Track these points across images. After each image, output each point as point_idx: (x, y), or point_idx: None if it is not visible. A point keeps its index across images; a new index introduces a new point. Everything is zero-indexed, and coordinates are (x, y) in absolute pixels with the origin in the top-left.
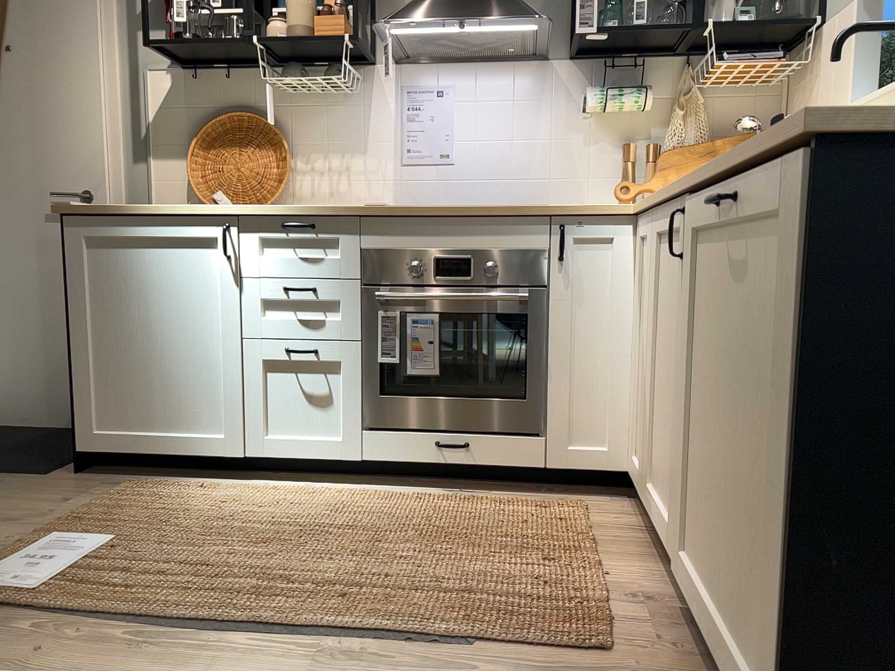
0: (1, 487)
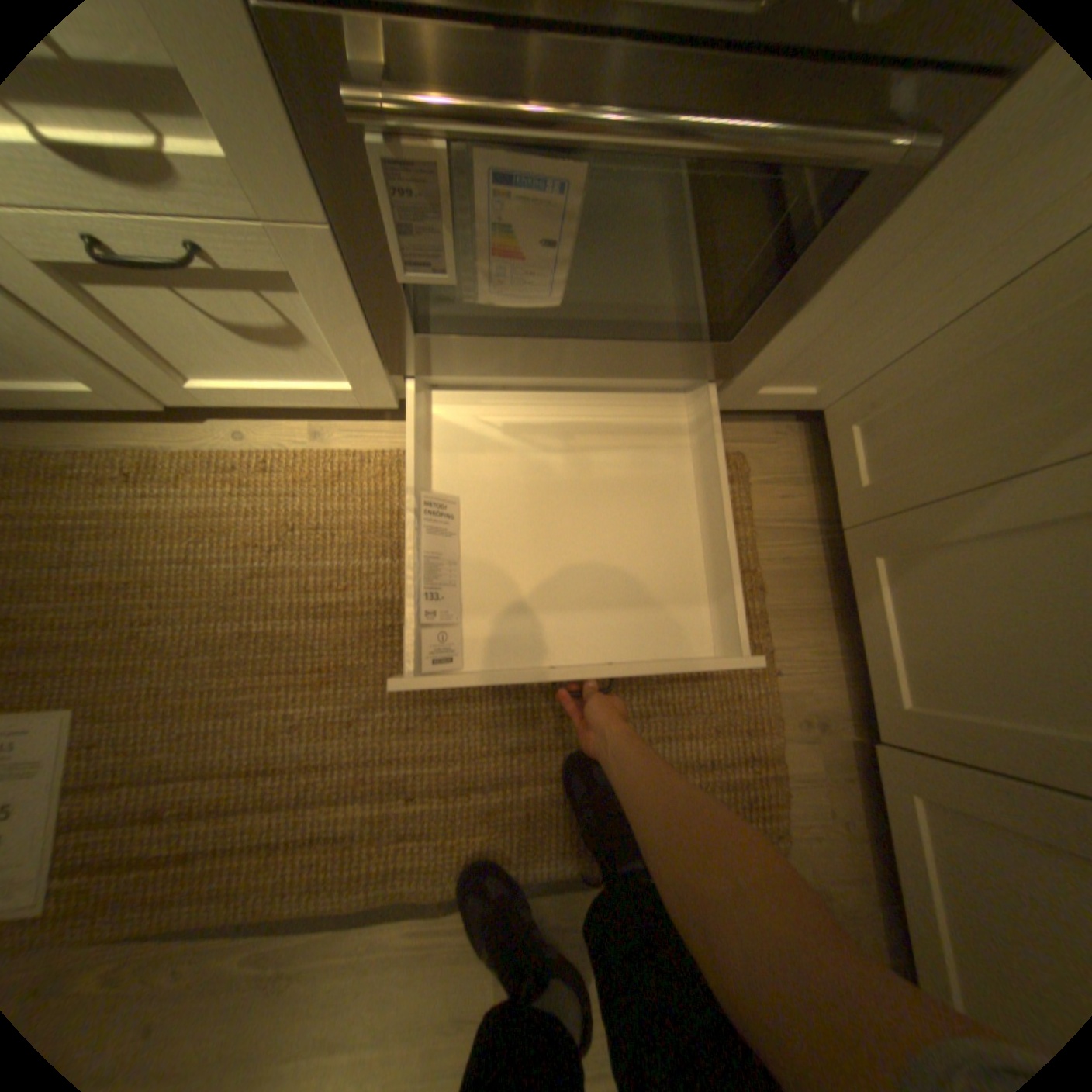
0: None
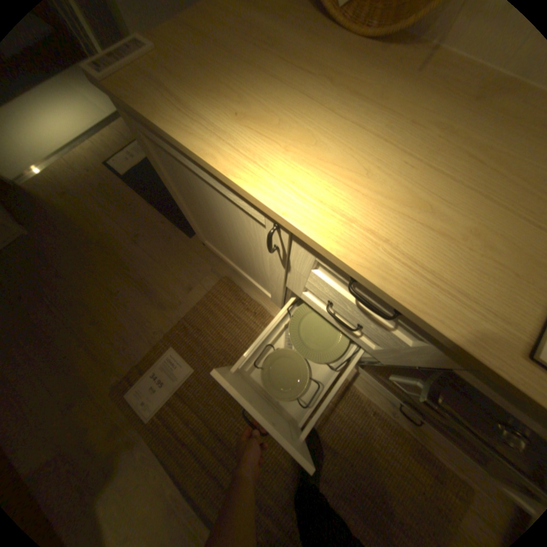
0: (167, 246)
